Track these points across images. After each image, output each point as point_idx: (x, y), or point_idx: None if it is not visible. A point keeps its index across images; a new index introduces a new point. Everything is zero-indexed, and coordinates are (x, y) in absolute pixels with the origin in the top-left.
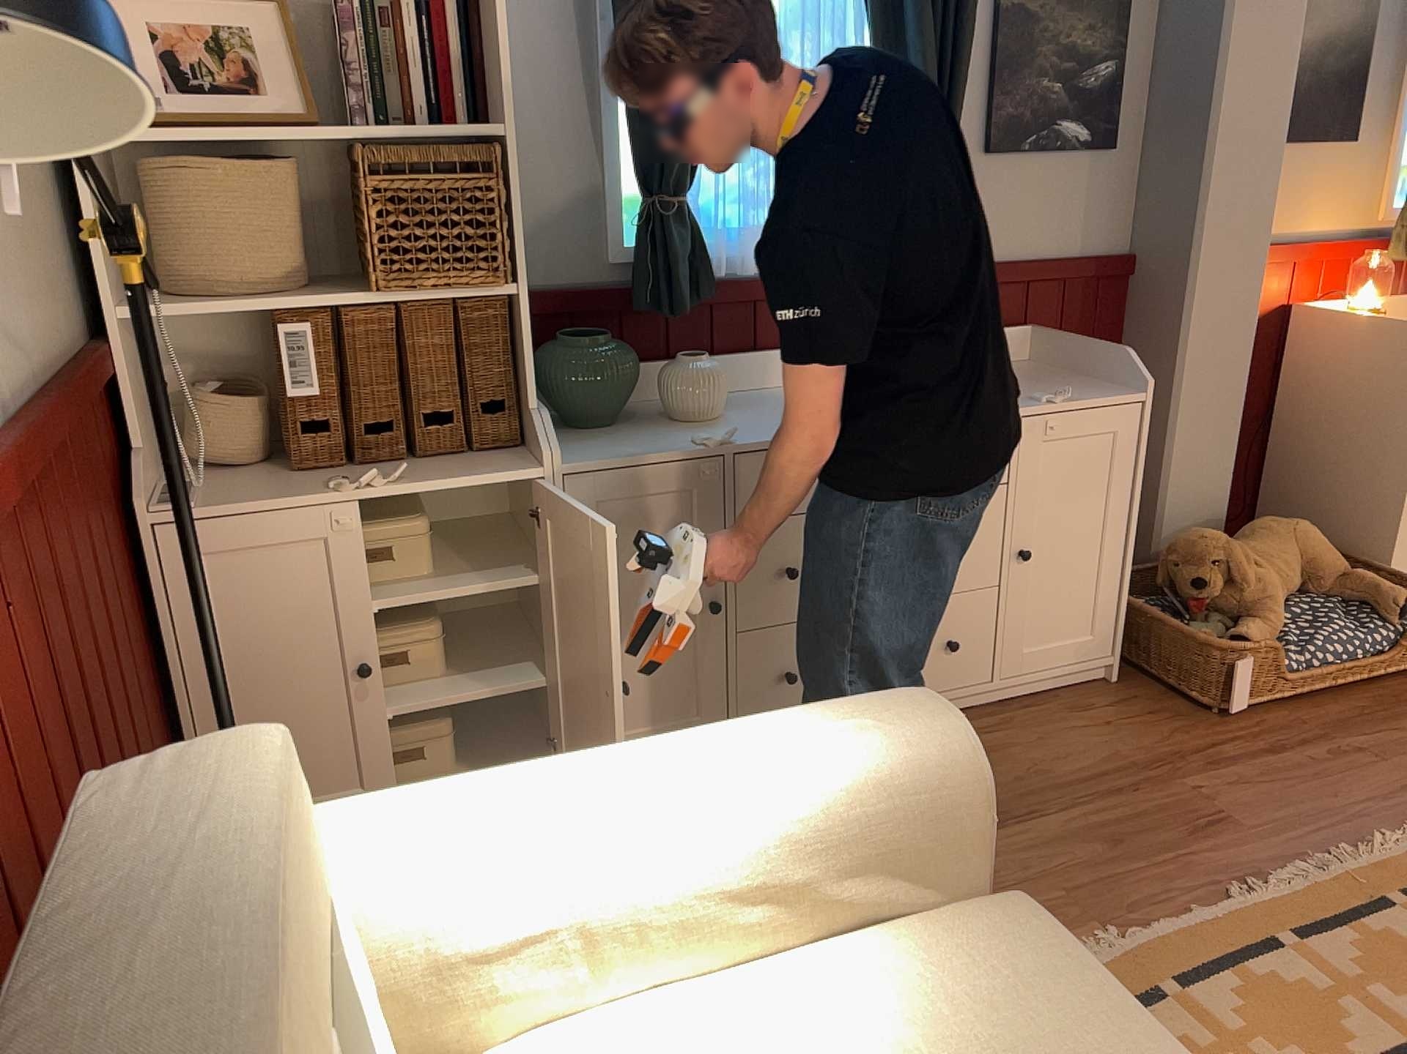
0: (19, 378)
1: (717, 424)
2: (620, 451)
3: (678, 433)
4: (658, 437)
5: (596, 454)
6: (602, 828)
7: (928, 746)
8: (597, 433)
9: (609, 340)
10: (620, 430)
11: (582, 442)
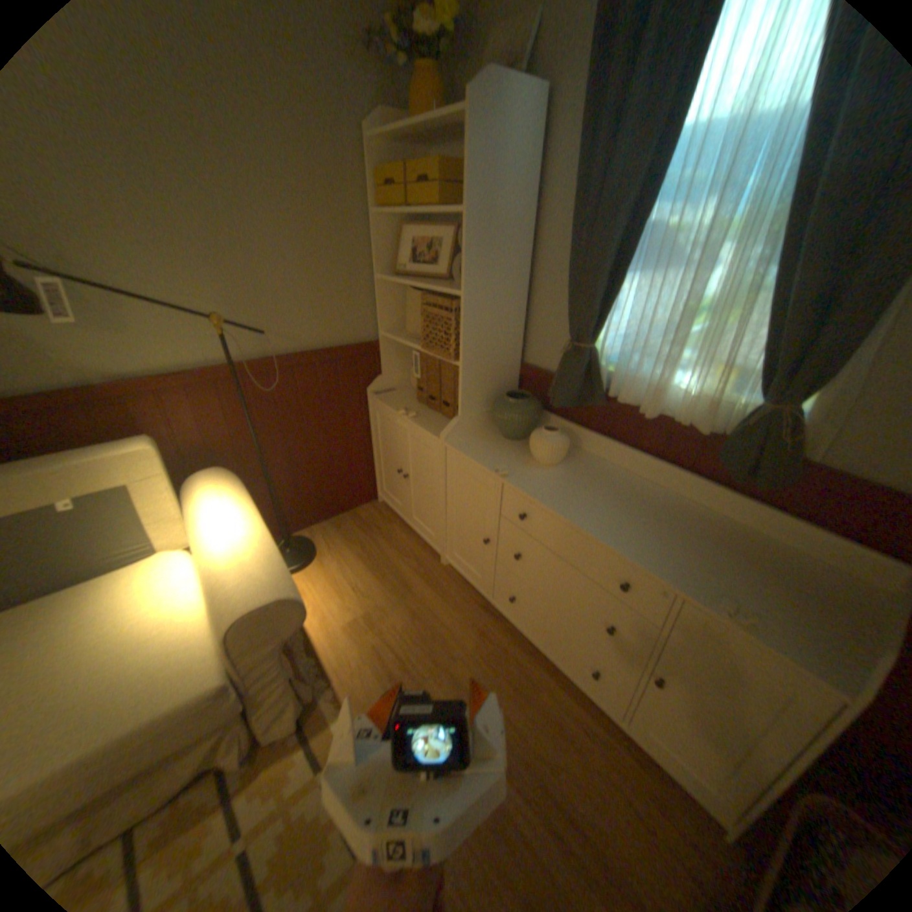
0: (293, 347)
1: (536, 468)
2: (474, 451)
3: (510, 460)
4: (499, 457)
5: (466, 447)
6: (202, 532)
7: (230, 607)
8: (499, 441)
9: (519, 403)
10: (507, 445)
11: (482, 440)
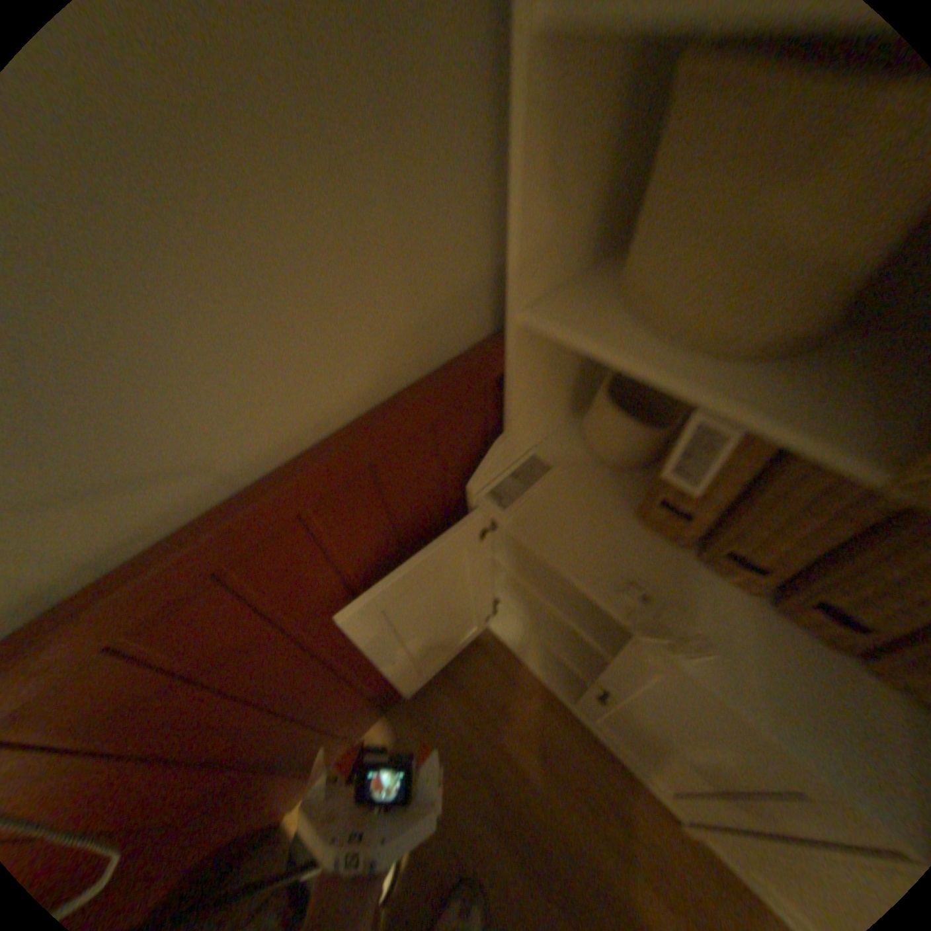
0: (180, 501)
1: None
2: None
3: None
4: None
5: None
6: None
7: None
8: None
9: None
10: None
11: None
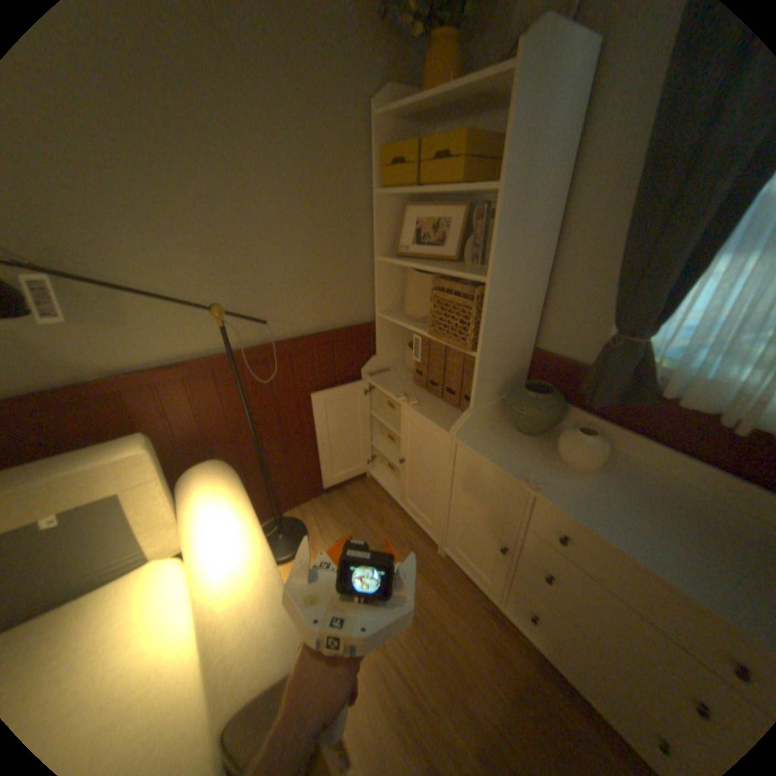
0: (293, 331)
1: (571, 475)
2: (492, 450)
3: (538, 463)
4: (523, 458)
5: (481, 444)
6: (198, 551)
7: (230, 682)
8: (515, 435)
9: (544, 398)
10: (526, 441)
11: (497, 434)
